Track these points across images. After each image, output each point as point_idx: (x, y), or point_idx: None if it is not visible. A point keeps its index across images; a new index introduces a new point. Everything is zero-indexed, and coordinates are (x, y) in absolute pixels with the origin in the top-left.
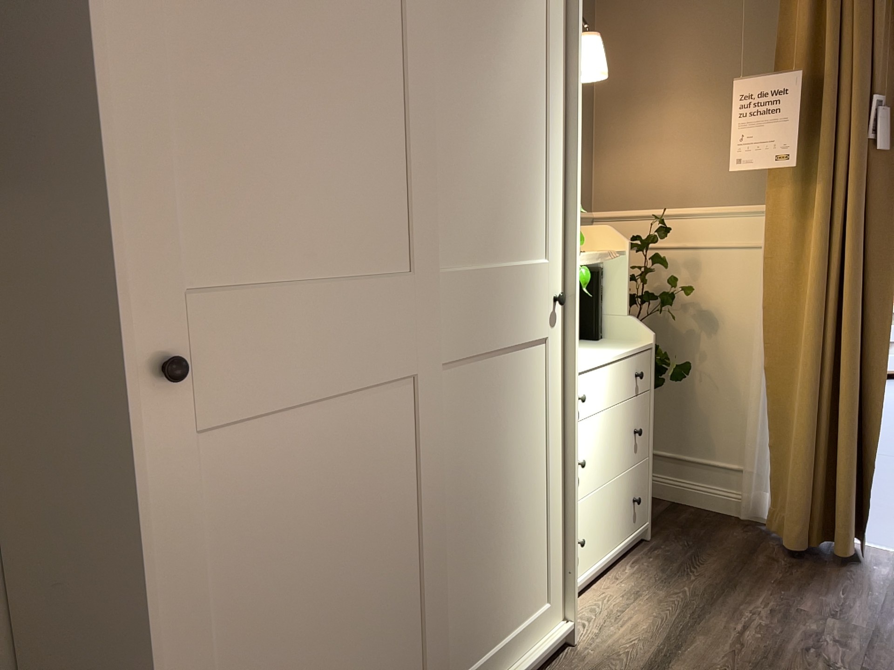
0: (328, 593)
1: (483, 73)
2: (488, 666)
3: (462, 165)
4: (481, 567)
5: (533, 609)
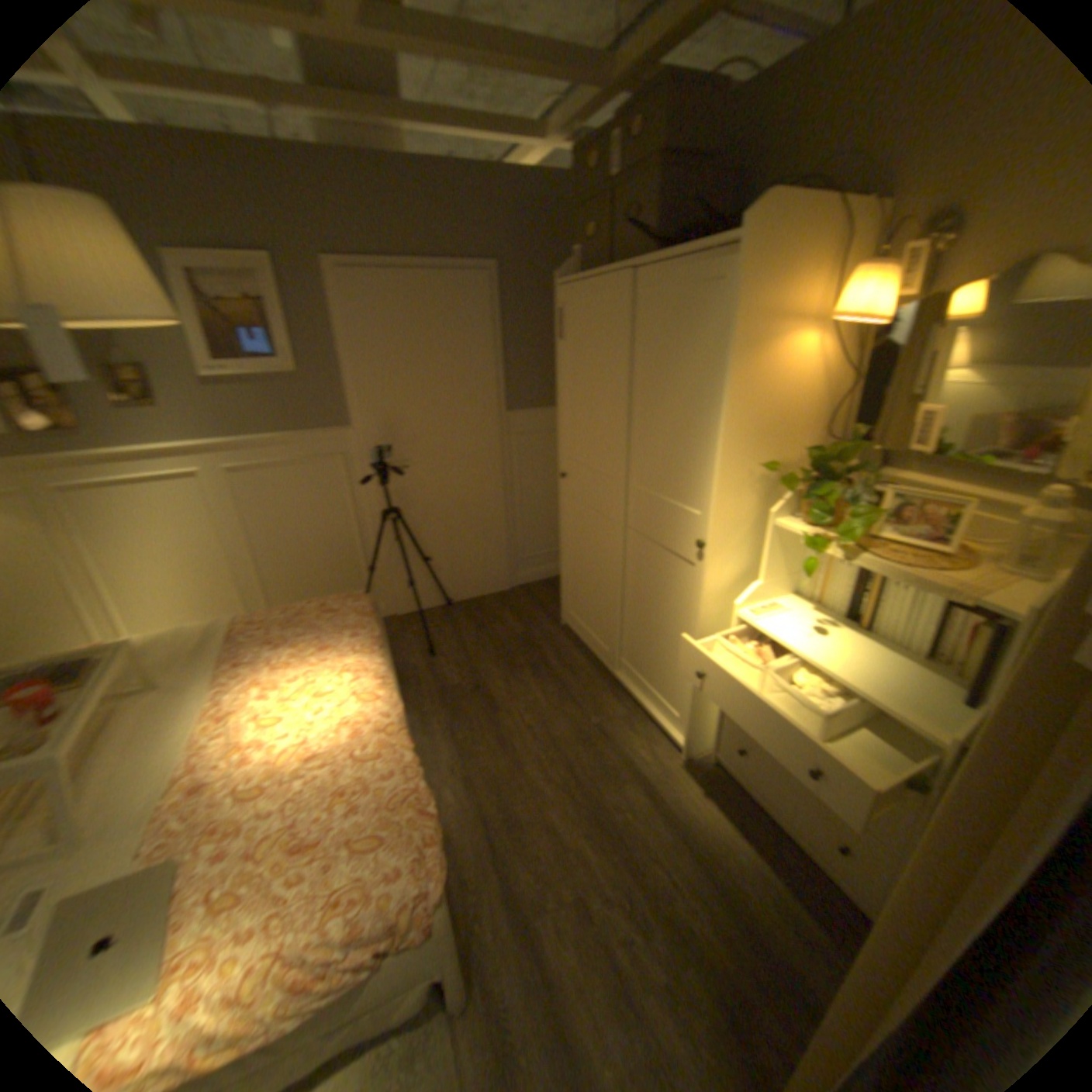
0: (586, 568)
1: (662, 389)
2: (638, 682)
3: (646, 439)
4: (640, 637)
5: (667, 702)
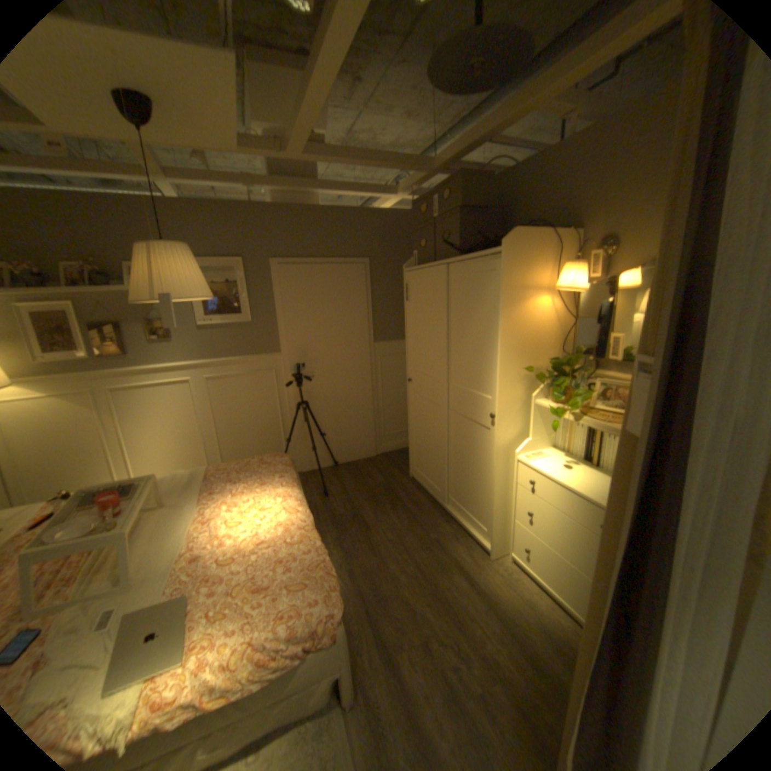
0: (426, 438)
1: (466, 328)
2: (461, 511)
3: (459, 357)
4: (461, 480)
5: (480, 522)
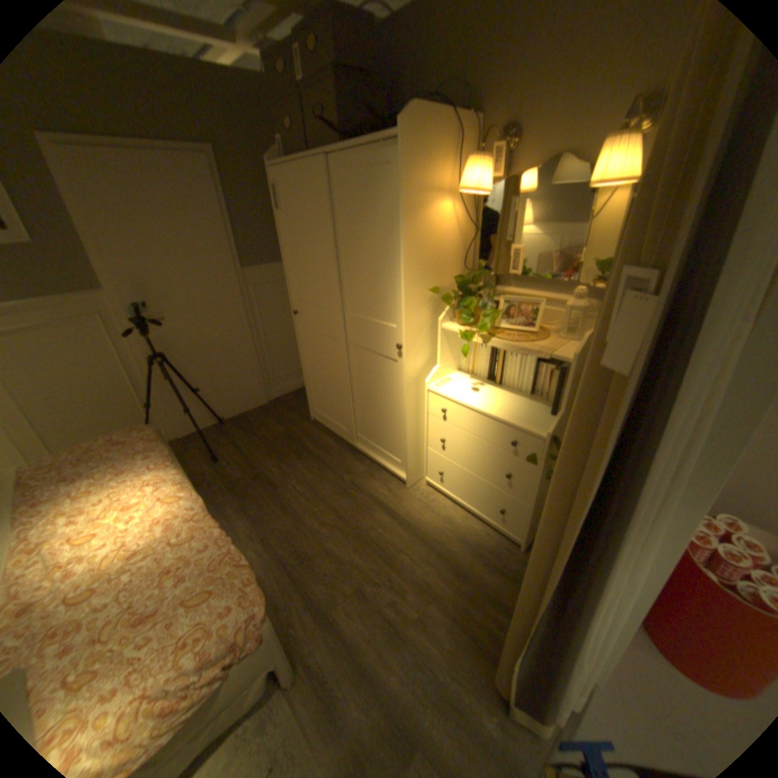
0: (324, 377)
1: (359, 243)
2: (371, 446)
3: (353, 280)
4: (369, 416)
5: (392, 454)
